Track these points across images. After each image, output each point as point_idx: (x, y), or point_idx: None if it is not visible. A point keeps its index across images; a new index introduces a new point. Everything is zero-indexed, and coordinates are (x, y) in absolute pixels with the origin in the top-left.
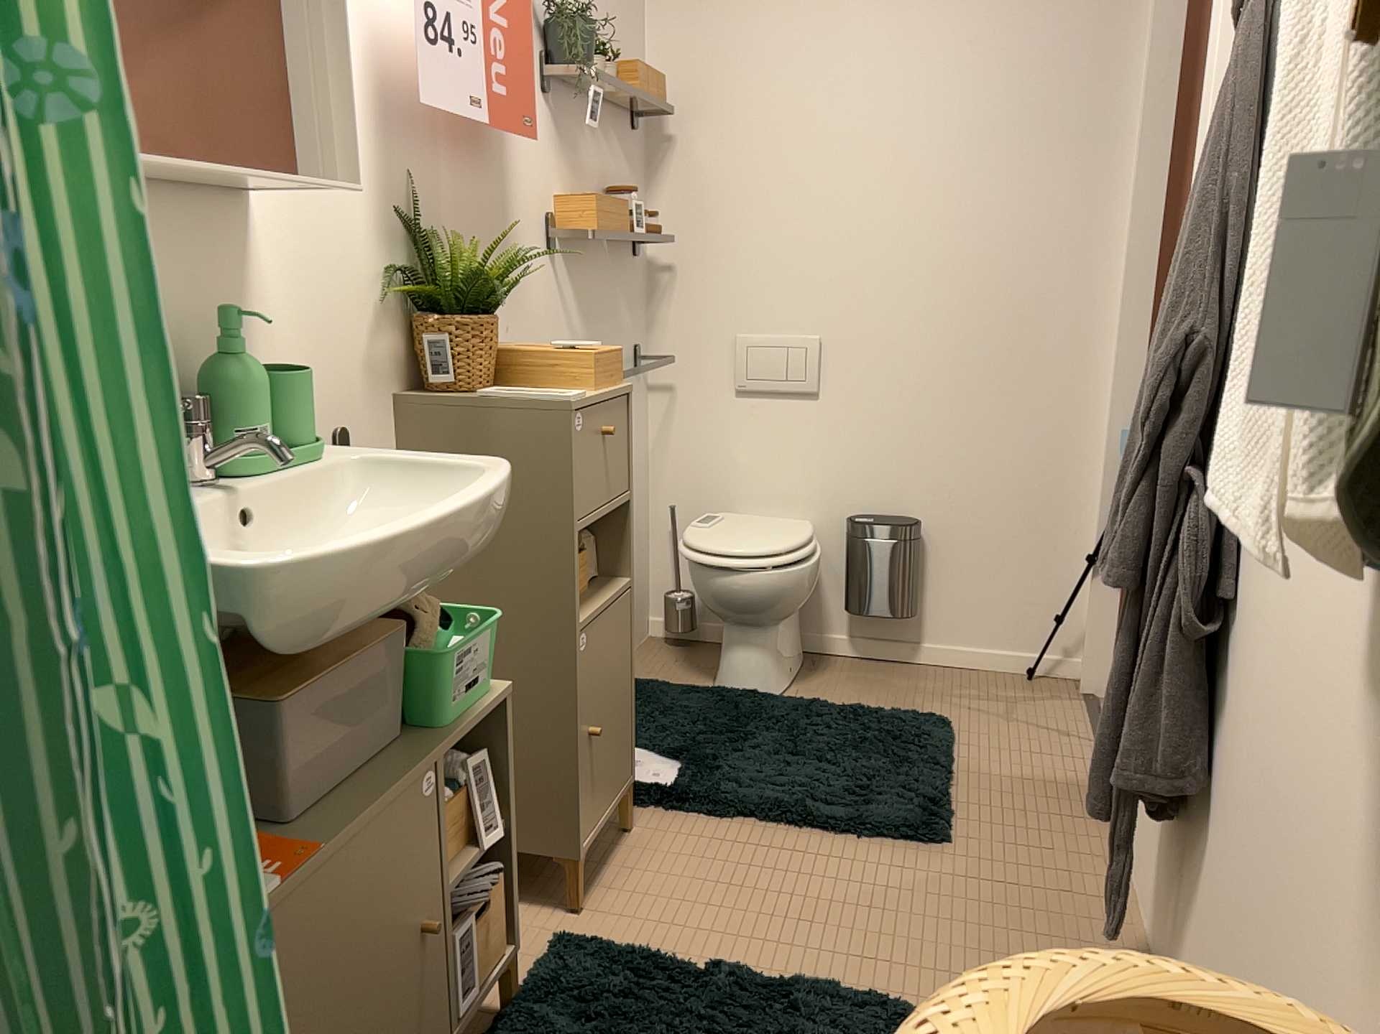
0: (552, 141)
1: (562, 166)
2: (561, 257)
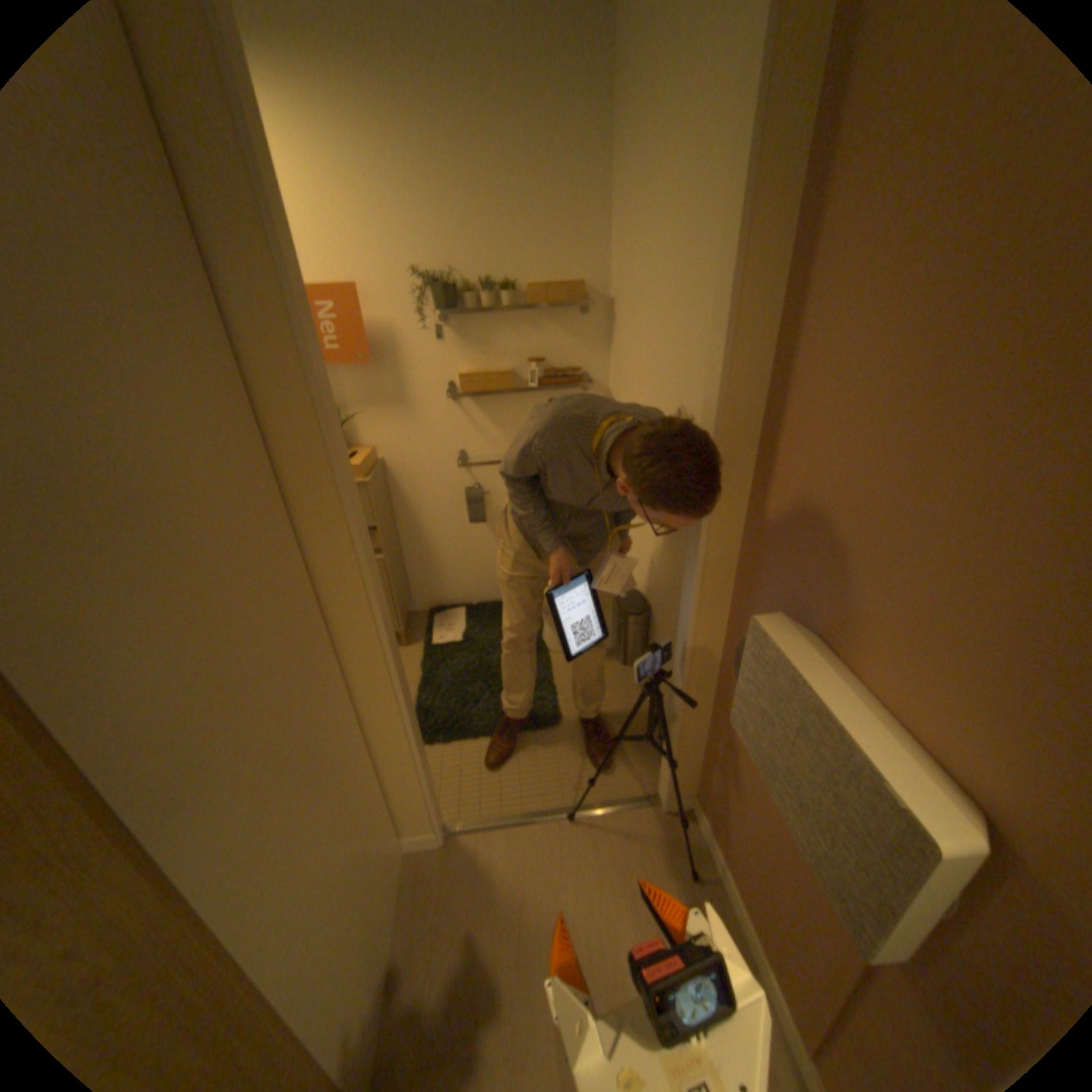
0: (449, 342)
1: (464, 352)
2: (464, 400)
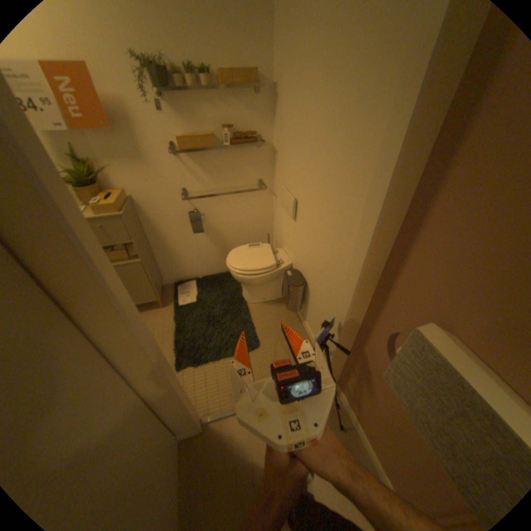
0: (166, 112)
1: (177, 120)
2: (181, 154)
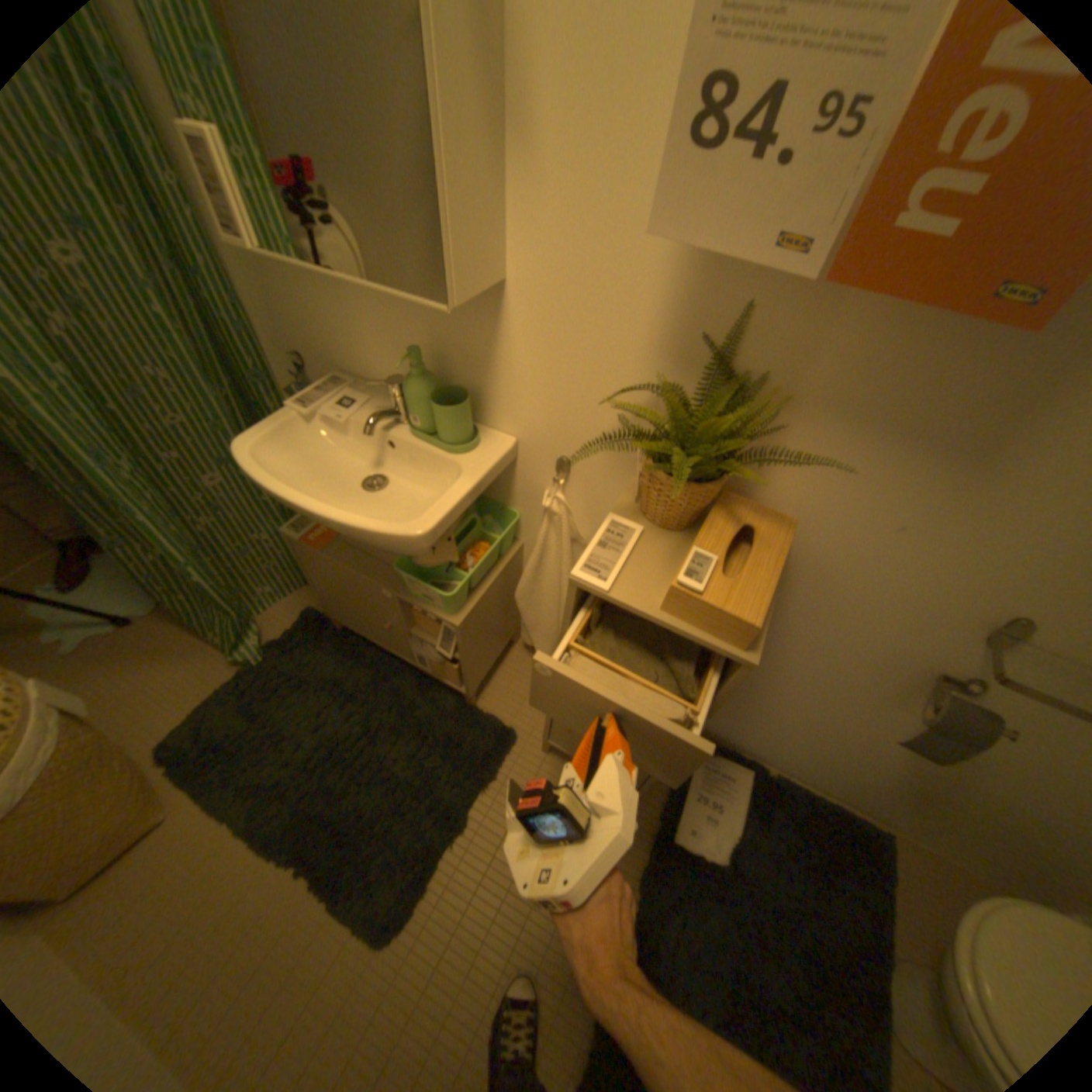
0: None
1: None
2: None
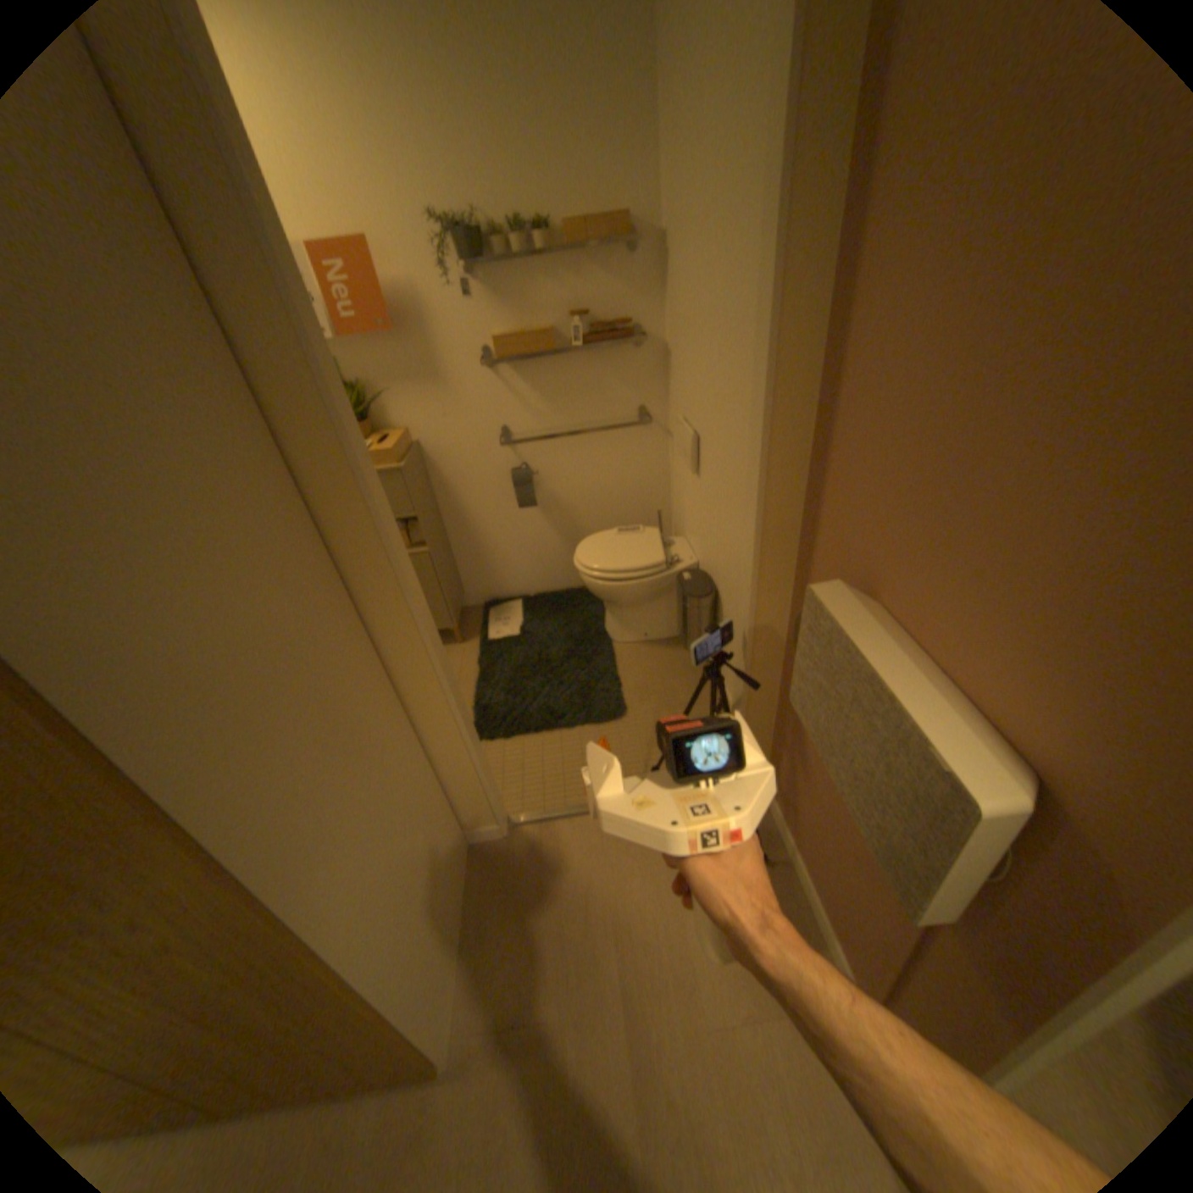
0: (479, 298)
1: (497, 310)
2: (501, 367)
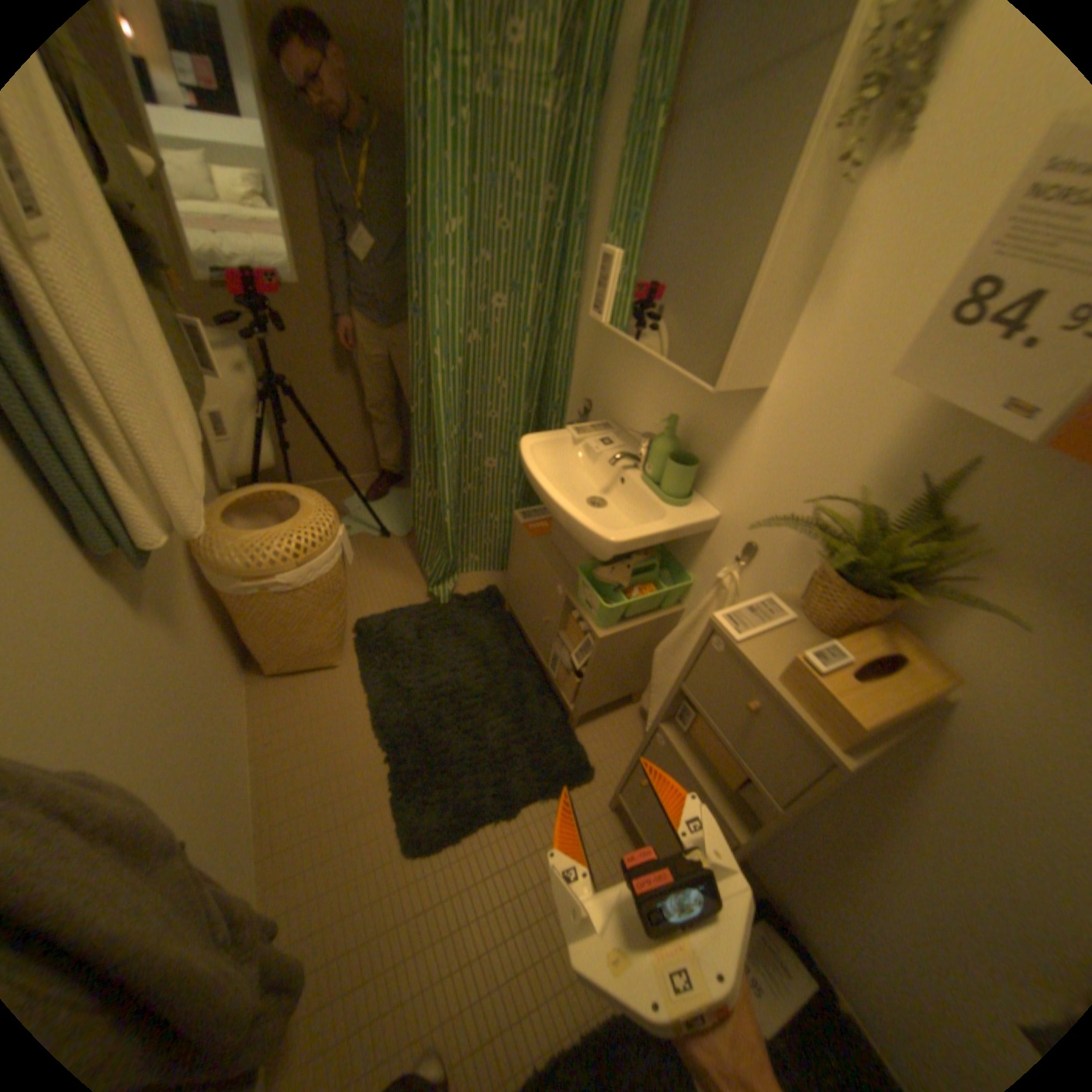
0: None
1: None
2: None
